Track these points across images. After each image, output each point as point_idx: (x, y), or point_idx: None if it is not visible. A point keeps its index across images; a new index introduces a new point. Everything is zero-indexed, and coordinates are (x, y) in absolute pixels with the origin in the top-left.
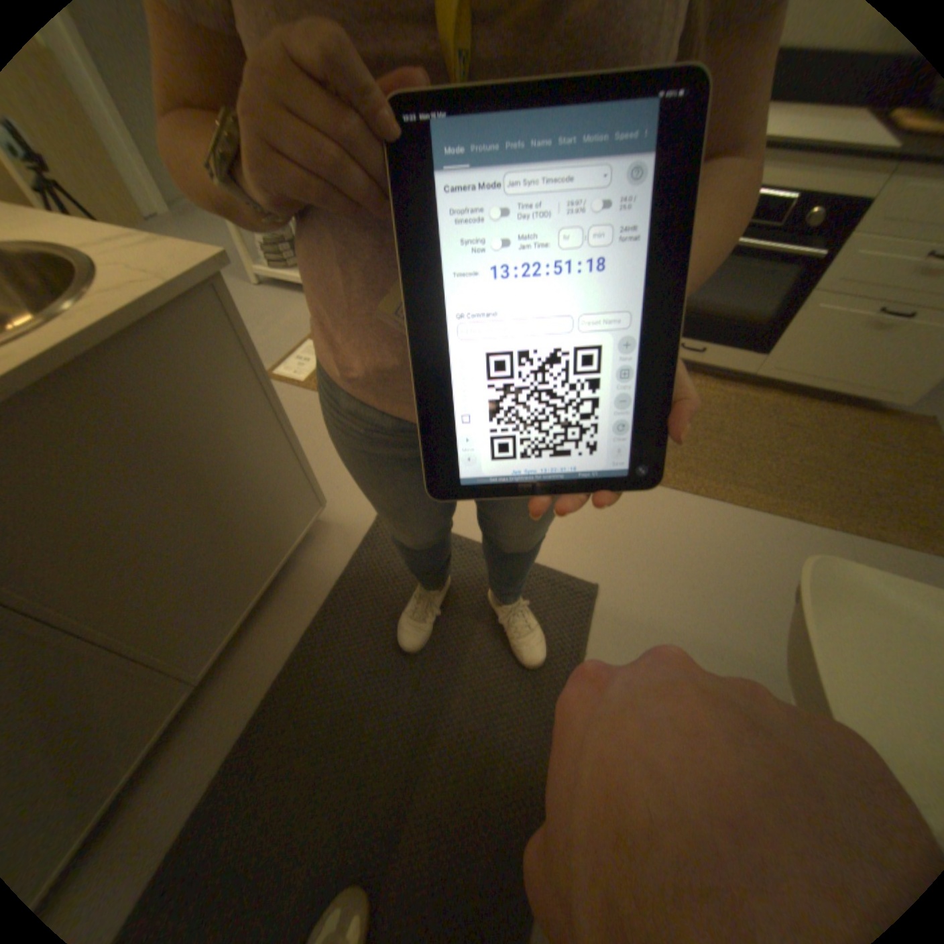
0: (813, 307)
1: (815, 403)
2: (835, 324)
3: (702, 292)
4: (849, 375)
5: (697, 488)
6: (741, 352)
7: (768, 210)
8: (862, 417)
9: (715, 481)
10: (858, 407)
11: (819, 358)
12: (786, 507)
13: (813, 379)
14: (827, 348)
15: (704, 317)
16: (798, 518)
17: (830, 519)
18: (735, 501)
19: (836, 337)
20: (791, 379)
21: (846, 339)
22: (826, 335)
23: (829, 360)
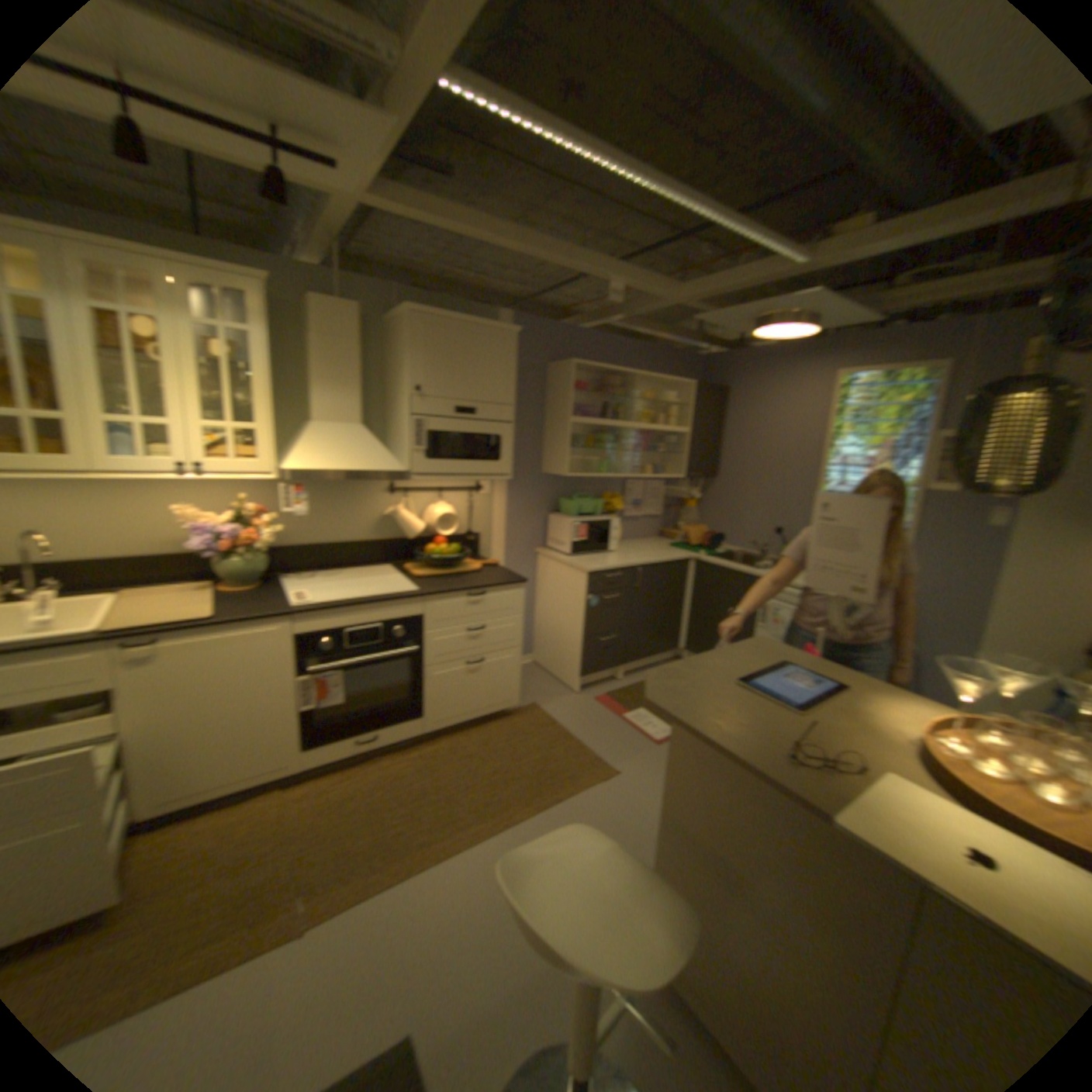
0: (433, 677)
1: (475, 732)
2: (452, 681)
3: (355, 698)
4: (480, 706)
5: (439, 857)
6: (408, 725)
7: (371, 637)
8: (504, 726)
9: (448, 841)
10: (498, 720)
11: (457, 704)
12: (503, 823)
13: (463, 718)
14: (458, 696)
15: (366, 715)
16: (514, 826)
17: (529, 811)
18: (470, 846)
19: (458, 688)
20: (451, 726)
21: (463, 687)
22: (452, 690)
23: (463, 703)
